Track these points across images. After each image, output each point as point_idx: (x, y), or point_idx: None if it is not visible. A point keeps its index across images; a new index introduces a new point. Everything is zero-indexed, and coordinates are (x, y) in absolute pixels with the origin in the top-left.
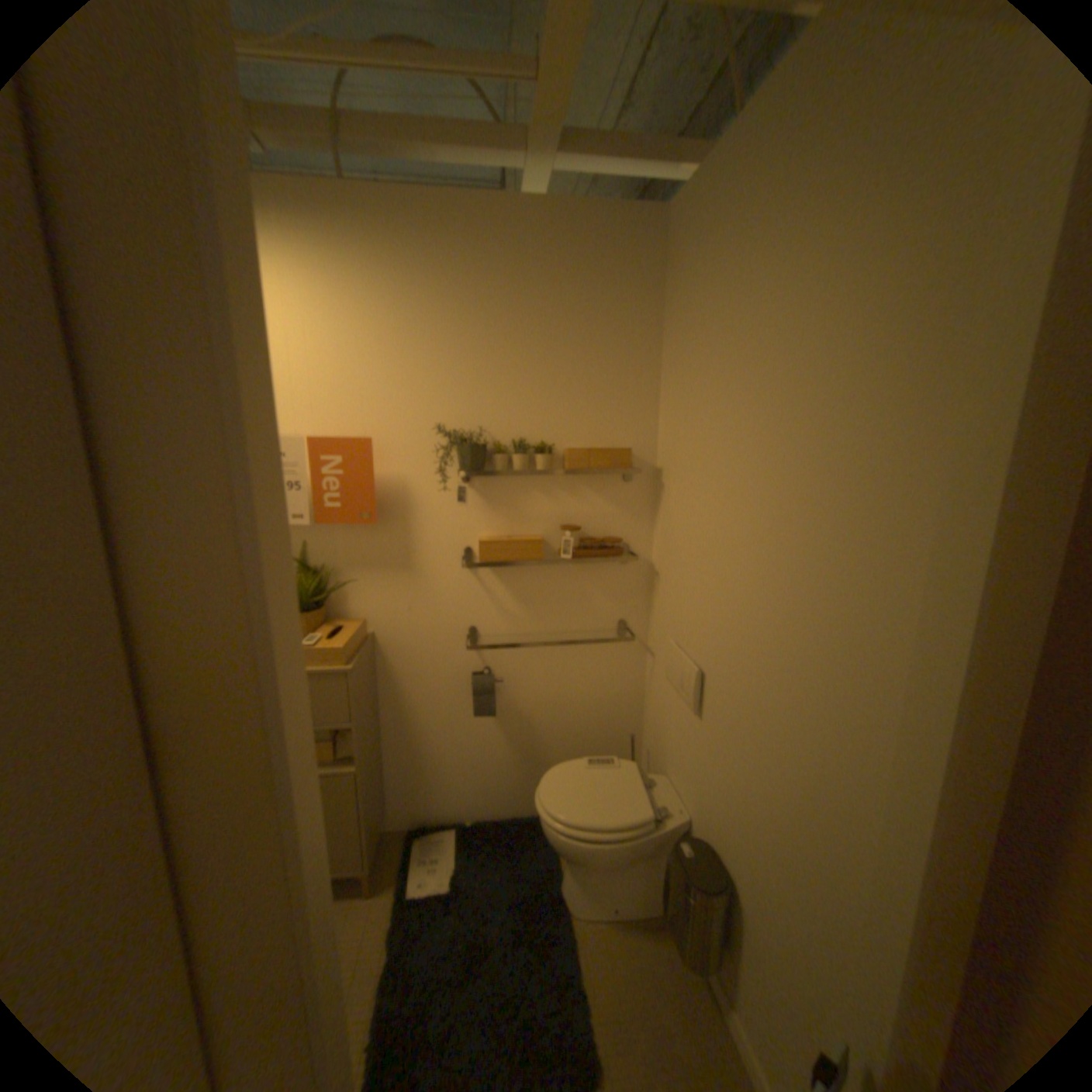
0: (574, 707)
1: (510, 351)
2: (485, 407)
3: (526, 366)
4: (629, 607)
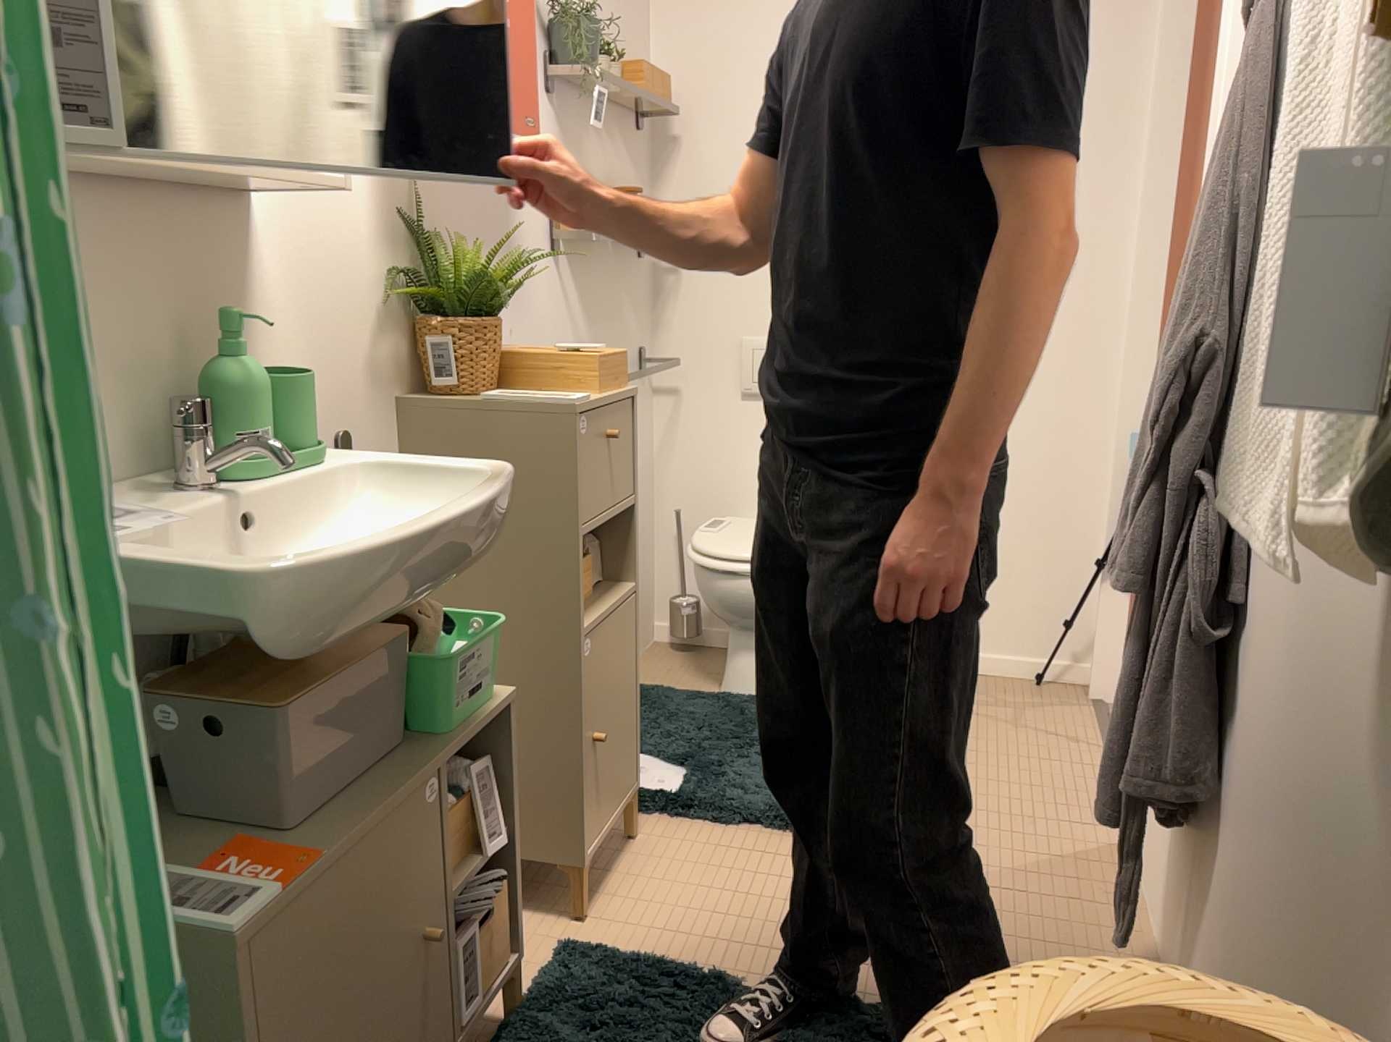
0: None
1: None
2: None
3: None
4: (646, 334)
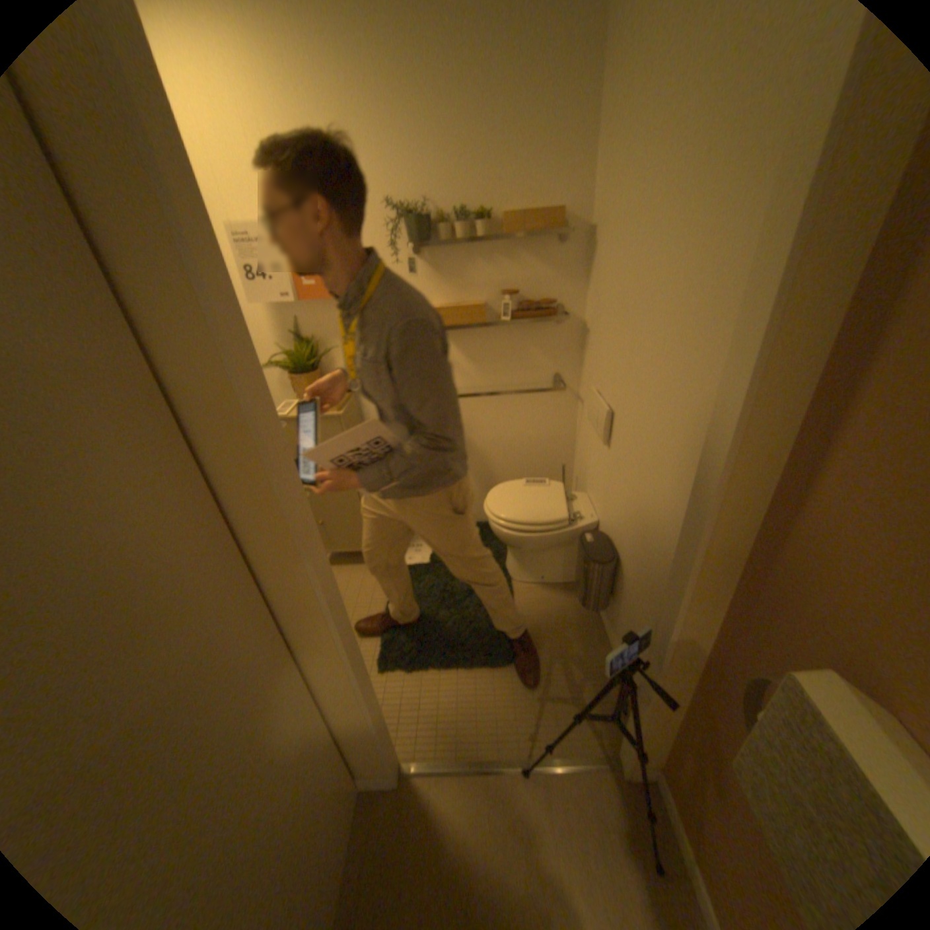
0: (518, 444)
1: (446, 107)
2: (428, 175)
3: (463, 122)
4: (565, 362)
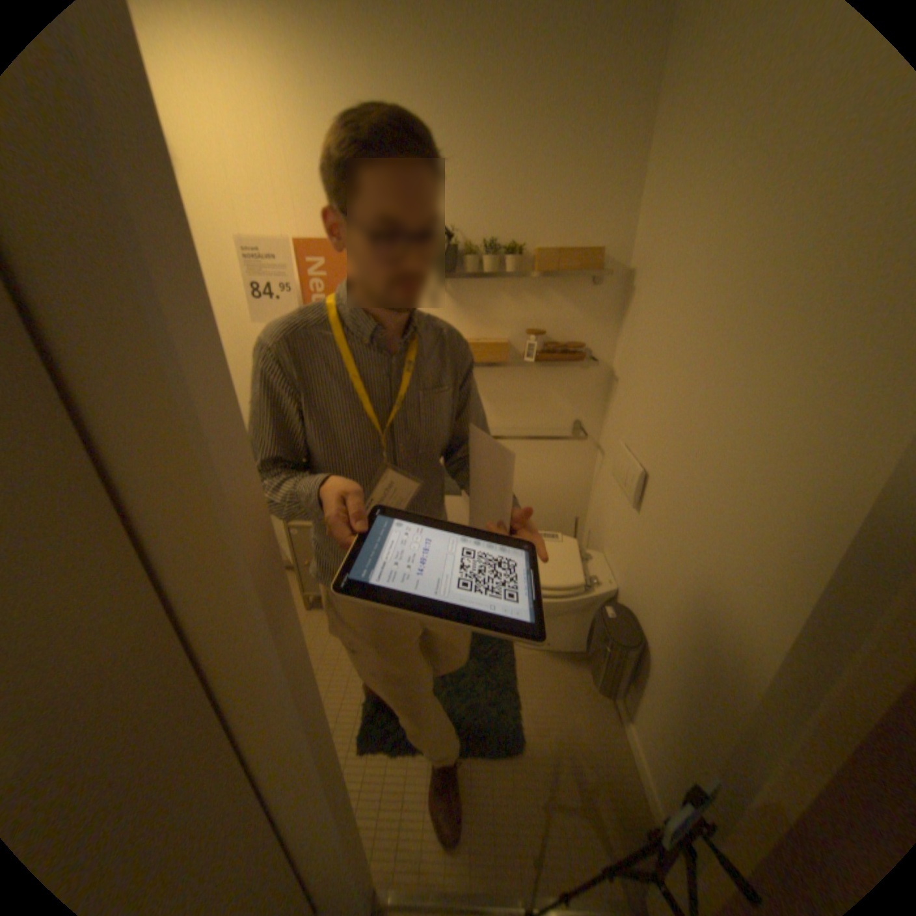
0: (528, 491)
1: (484, 135)
2: (458, 204)
3: (500, 153)
4: (586, 409)
